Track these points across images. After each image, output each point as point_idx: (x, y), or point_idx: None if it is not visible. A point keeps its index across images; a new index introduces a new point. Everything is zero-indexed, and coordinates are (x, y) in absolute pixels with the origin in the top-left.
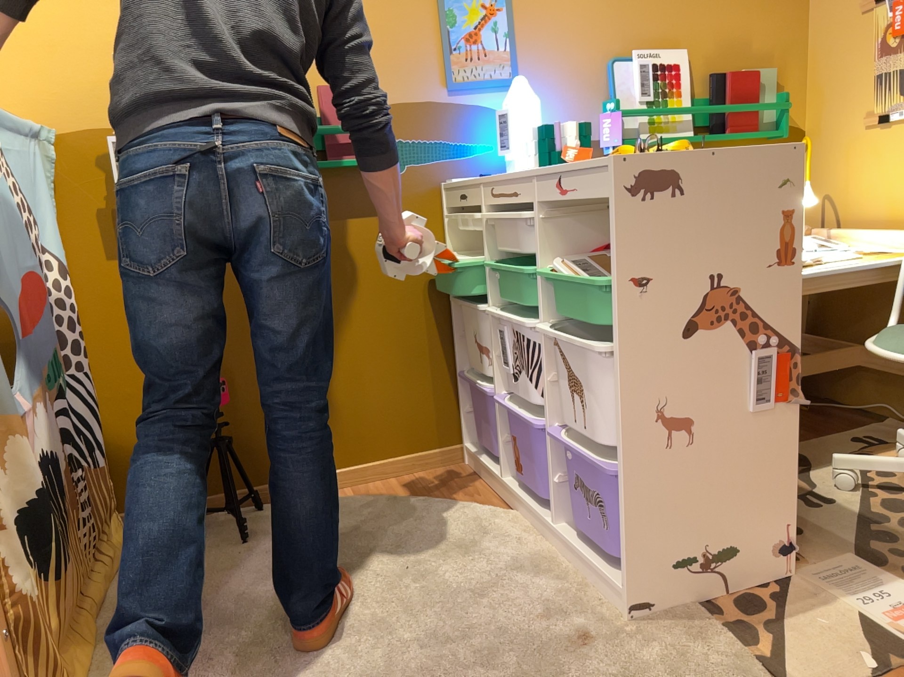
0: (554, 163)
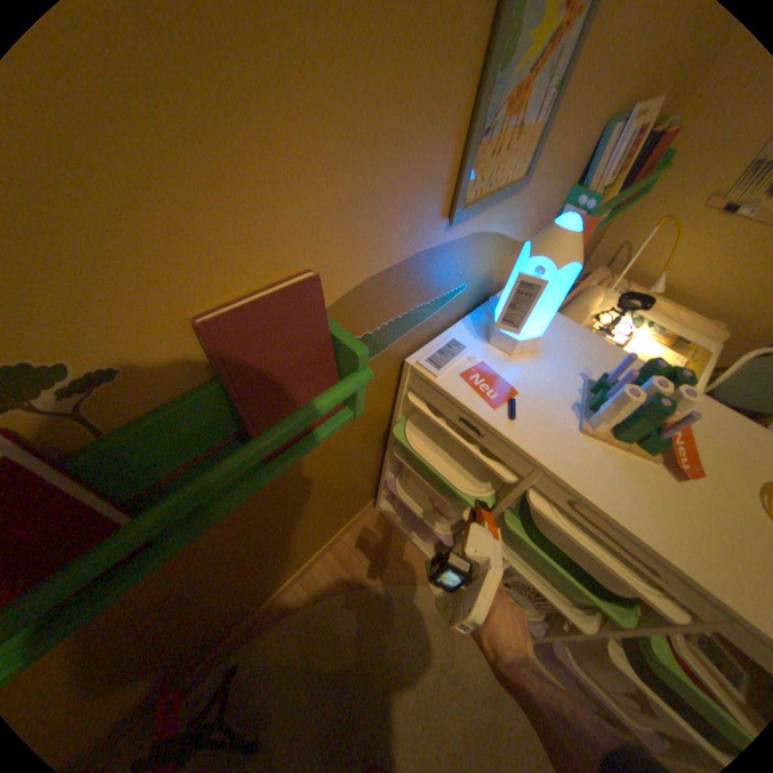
0: (656, 454)
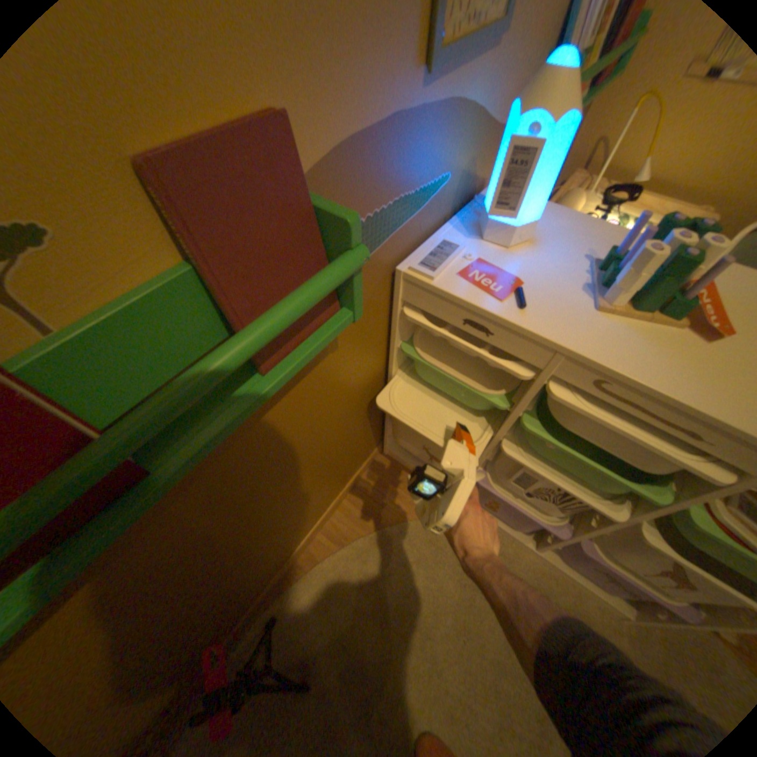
0: (681, 317)
